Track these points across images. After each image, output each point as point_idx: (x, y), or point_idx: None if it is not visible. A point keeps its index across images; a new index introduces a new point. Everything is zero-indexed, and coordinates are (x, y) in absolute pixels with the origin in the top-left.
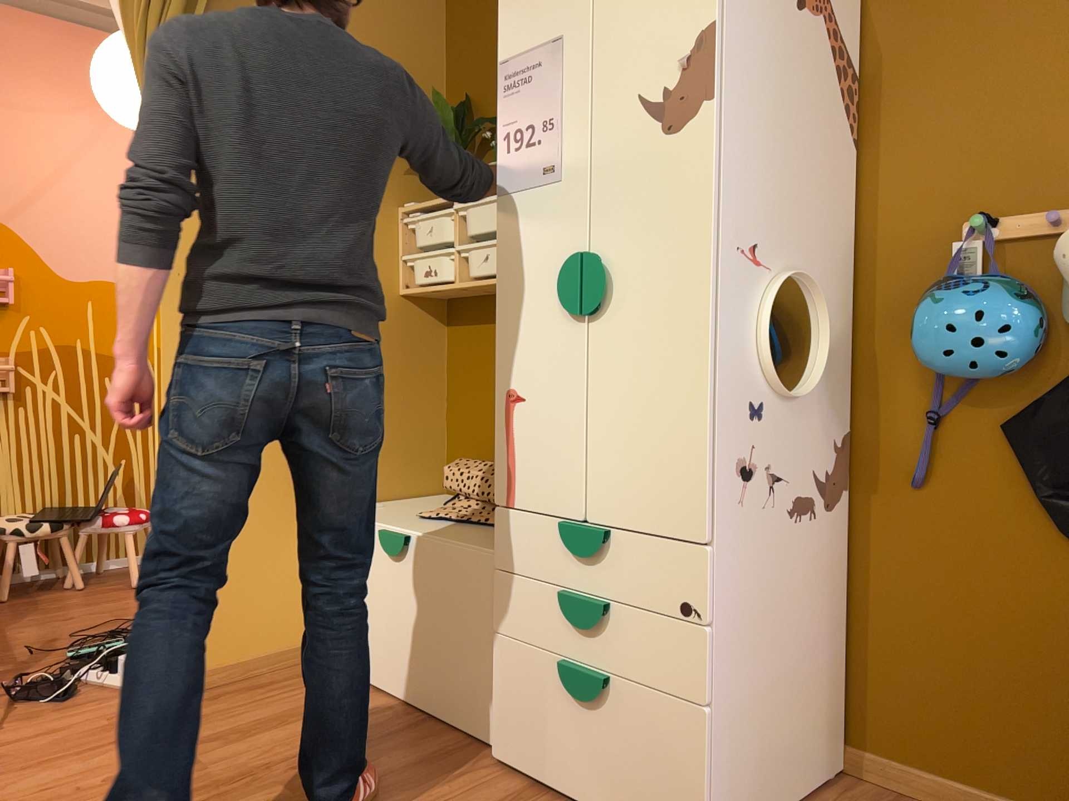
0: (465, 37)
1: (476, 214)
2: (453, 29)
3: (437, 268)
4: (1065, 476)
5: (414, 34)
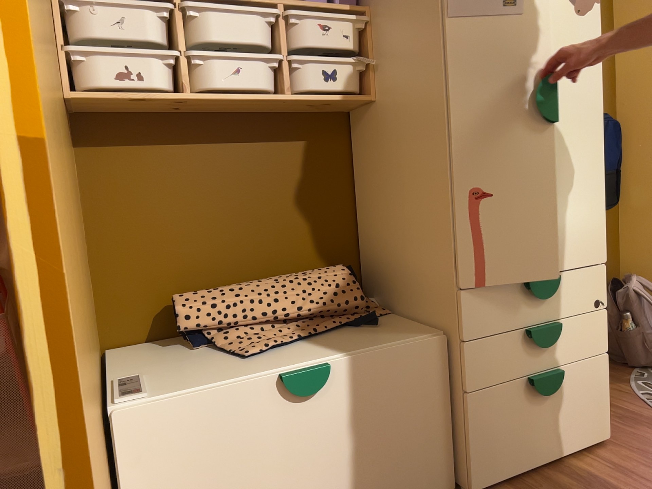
0: None
1: (214, 22)
2: None
3: (142, 74)
4: None
5: None
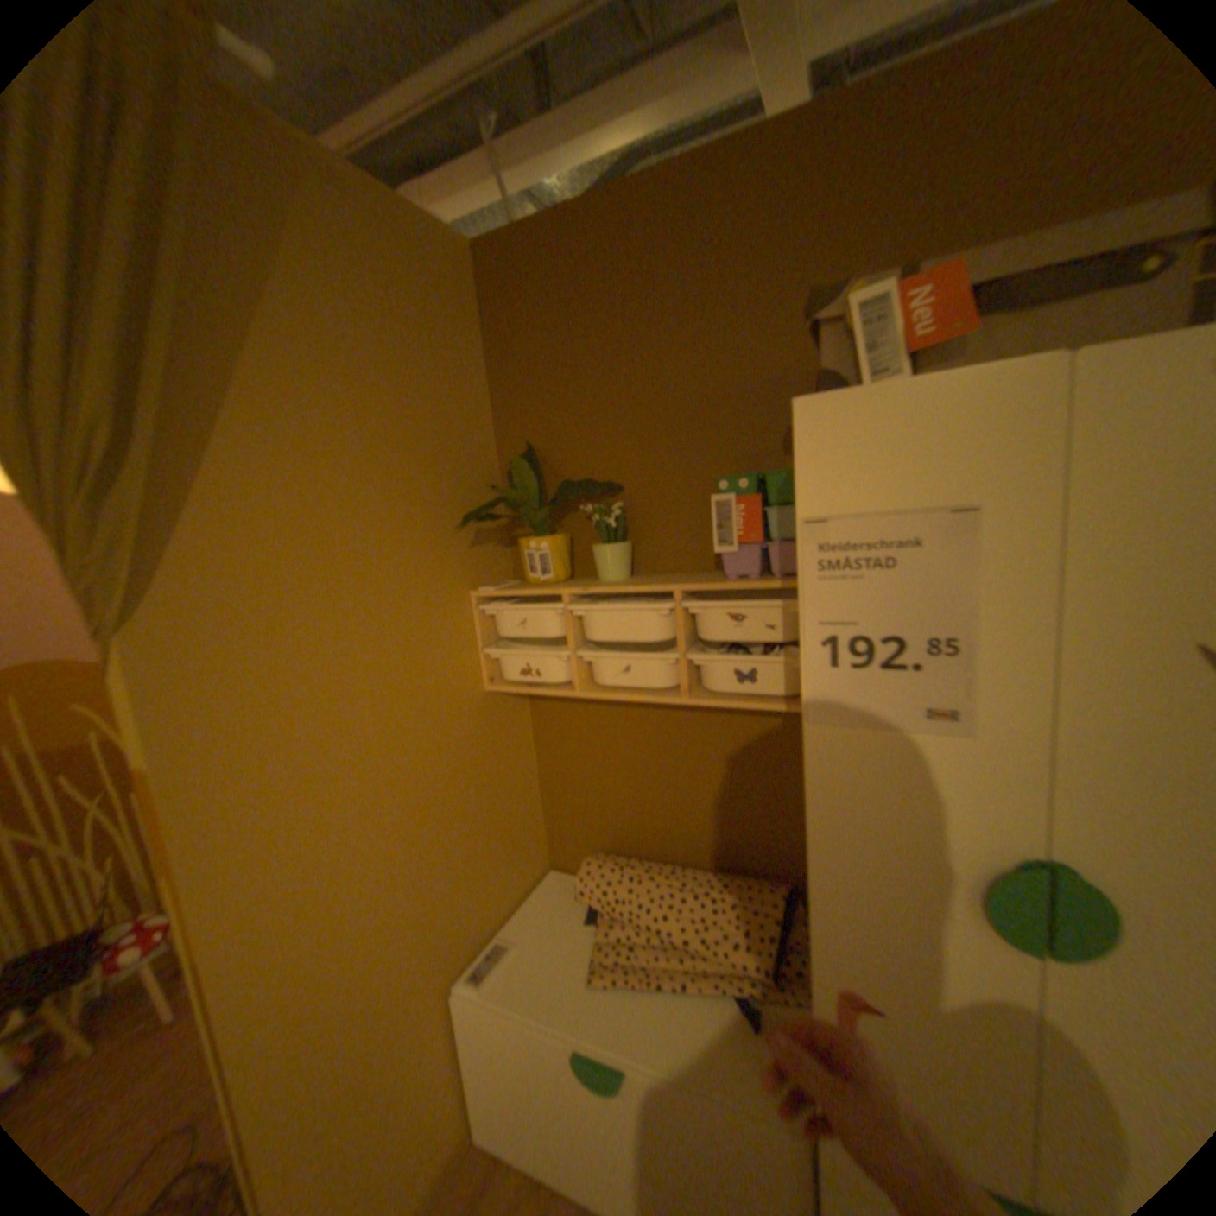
0: (517, 369)
1: (601, 616)
2: (495, 357)
3: (540, 668)
4: None
5: (454, 367)
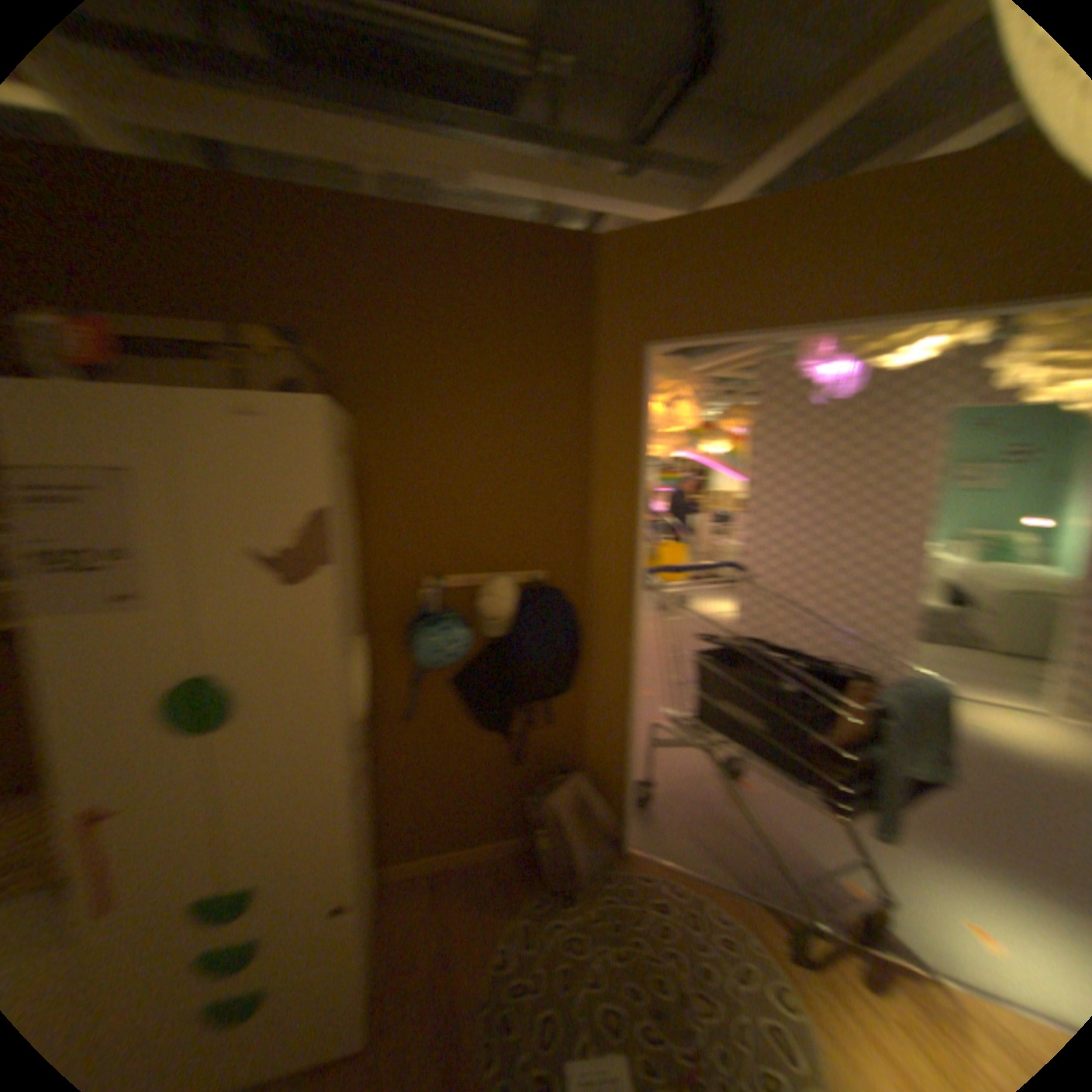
0: None
1: None
2: None
3: None
4: (474, 703)
5: None
